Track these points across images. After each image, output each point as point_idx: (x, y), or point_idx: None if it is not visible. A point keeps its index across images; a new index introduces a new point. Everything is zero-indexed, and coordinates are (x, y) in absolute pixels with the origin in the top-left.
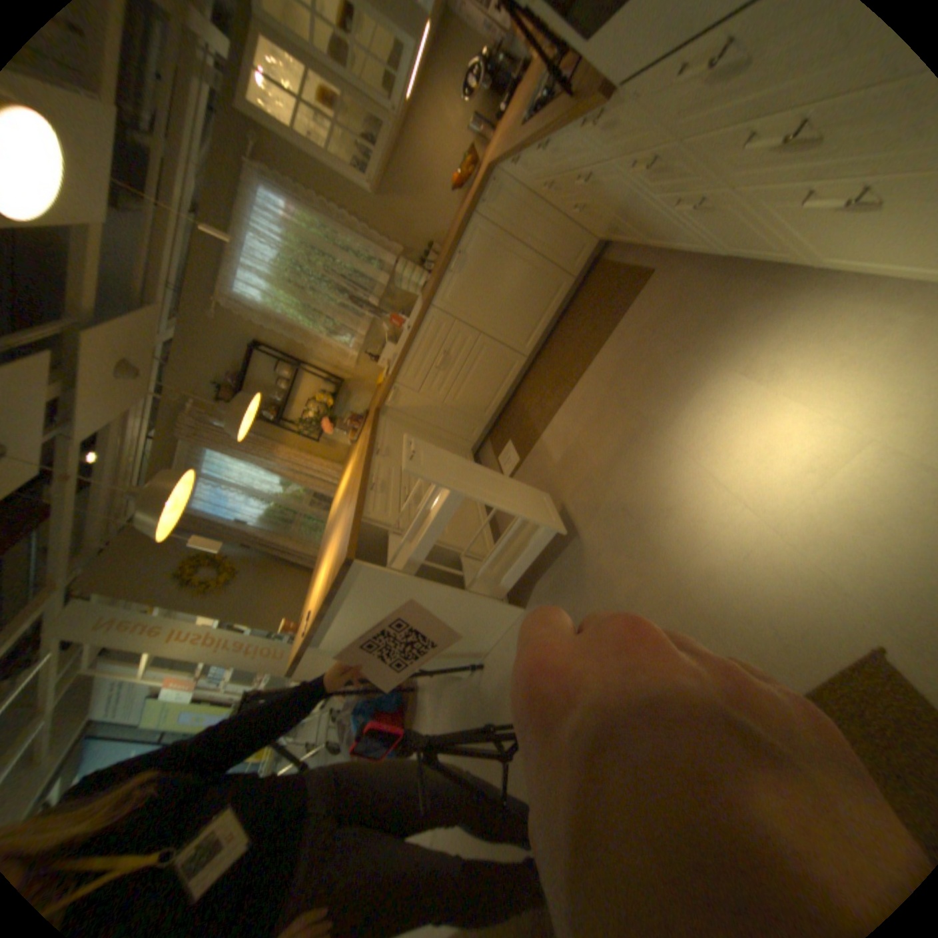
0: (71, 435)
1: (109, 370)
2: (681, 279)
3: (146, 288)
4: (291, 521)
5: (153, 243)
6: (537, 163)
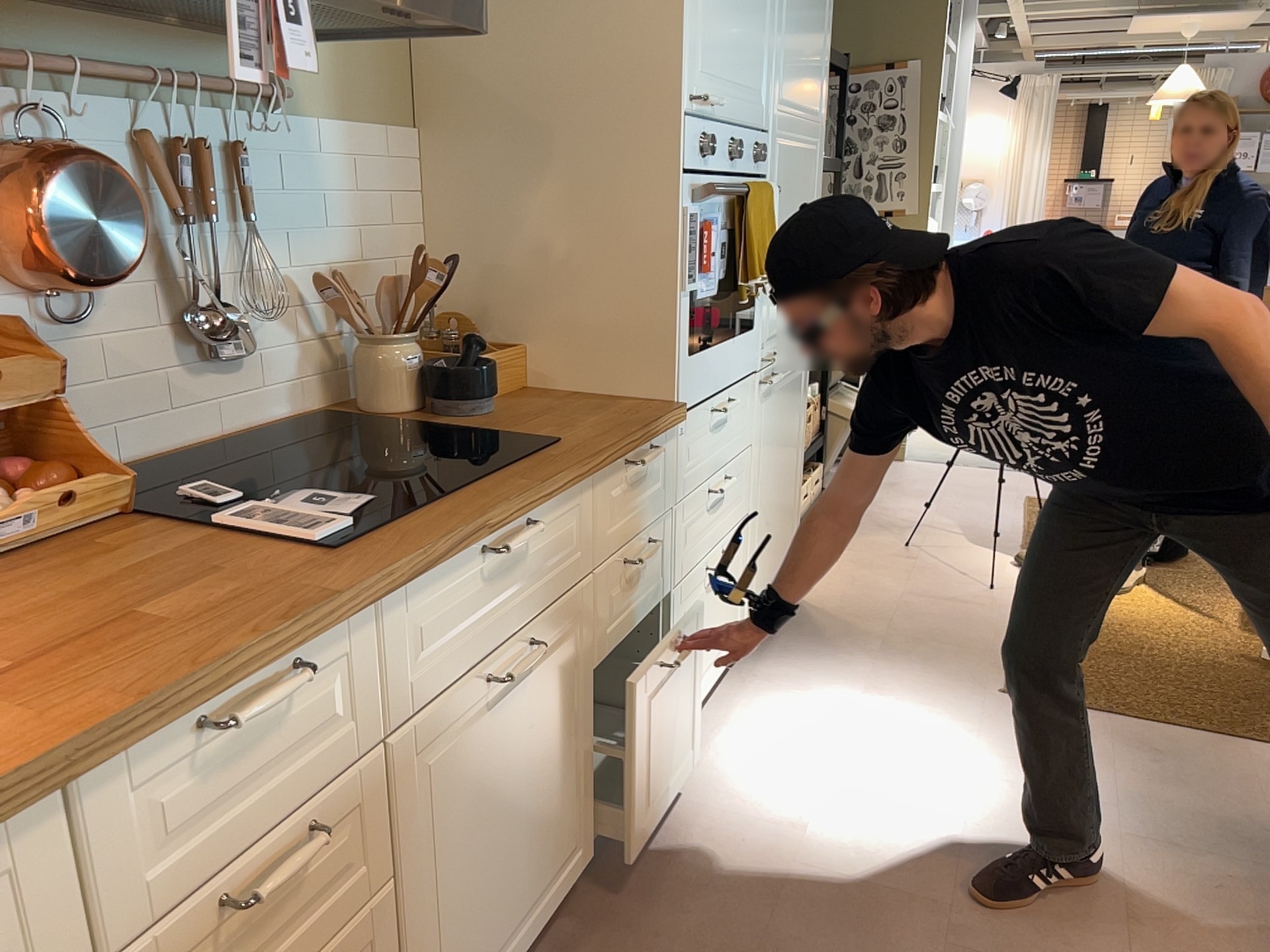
0: None
1: None
2: None
3: None
4: None
5: None
6: (326, 717)
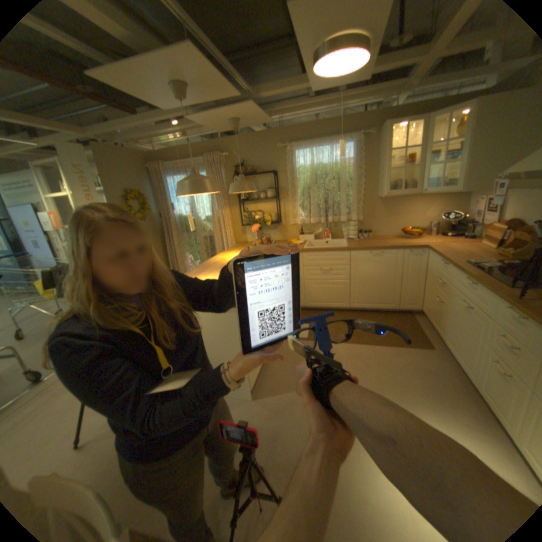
0: (187, 113)
1: (231, 116)
2: (442, 368)
3: (273, 110)
4: (186, 231)
5: (297, 105)
6: (449, 274)
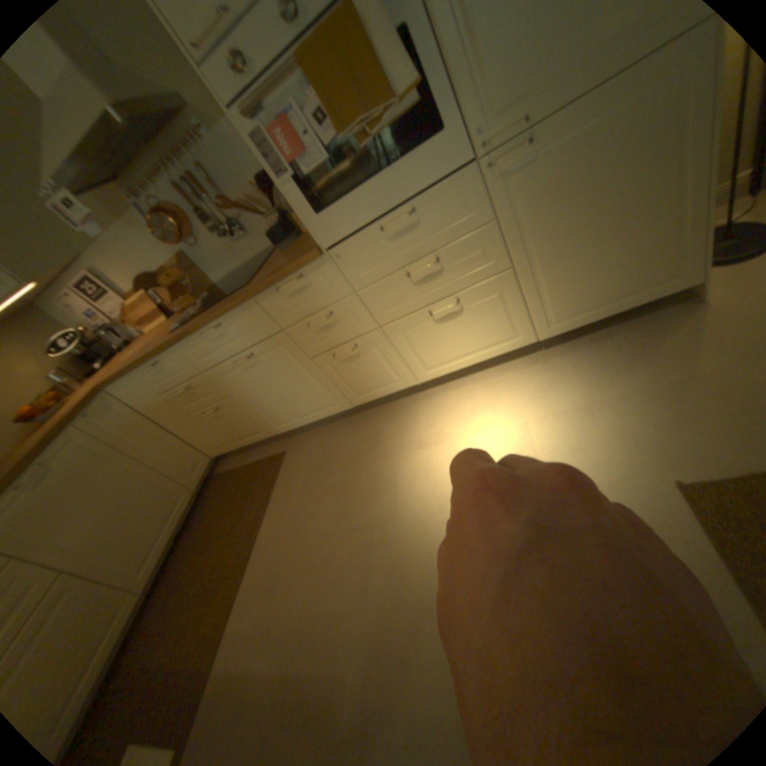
0: None
1: None
2: (316, 445)
3: None
4: None
5: None
6: (179, 369)
